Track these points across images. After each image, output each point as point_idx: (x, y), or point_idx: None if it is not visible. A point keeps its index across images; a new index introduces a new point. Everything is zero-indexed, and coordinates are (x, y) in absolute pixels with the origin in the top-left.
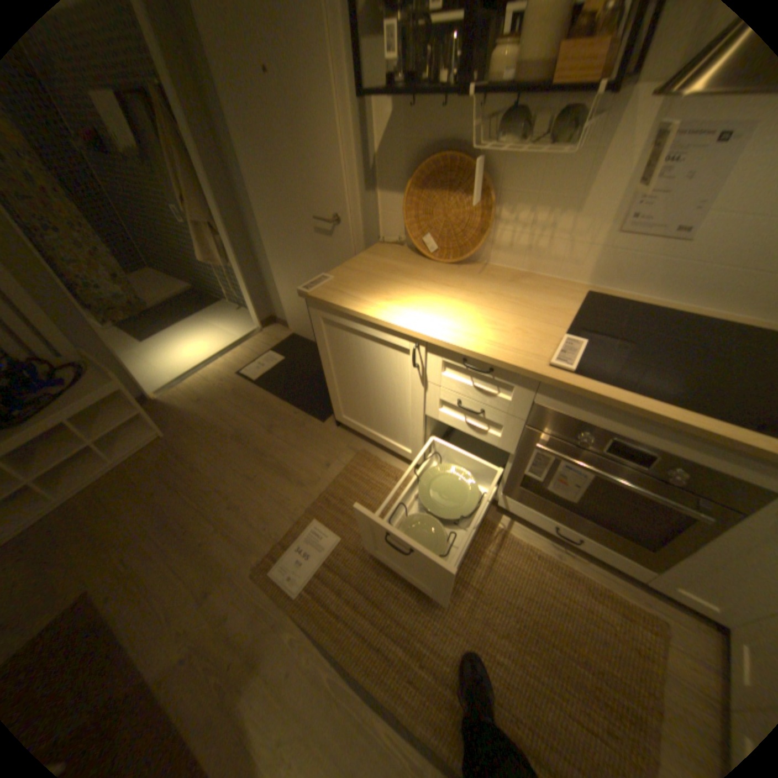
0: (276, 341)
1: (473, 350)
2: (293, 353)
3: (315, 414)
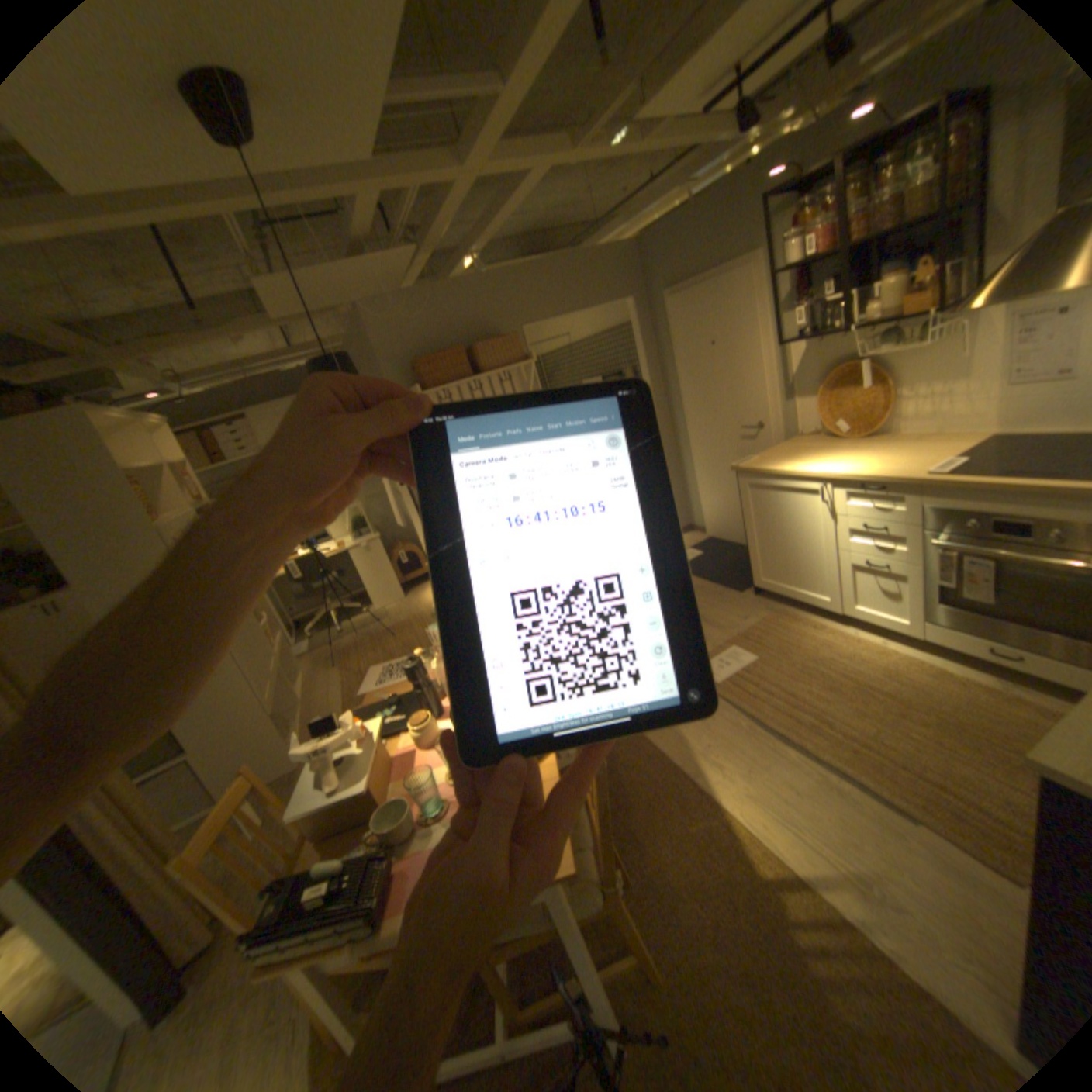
0: (694, 542)
1: (865, 475)
2: (711, 550)
3: (733, 587)
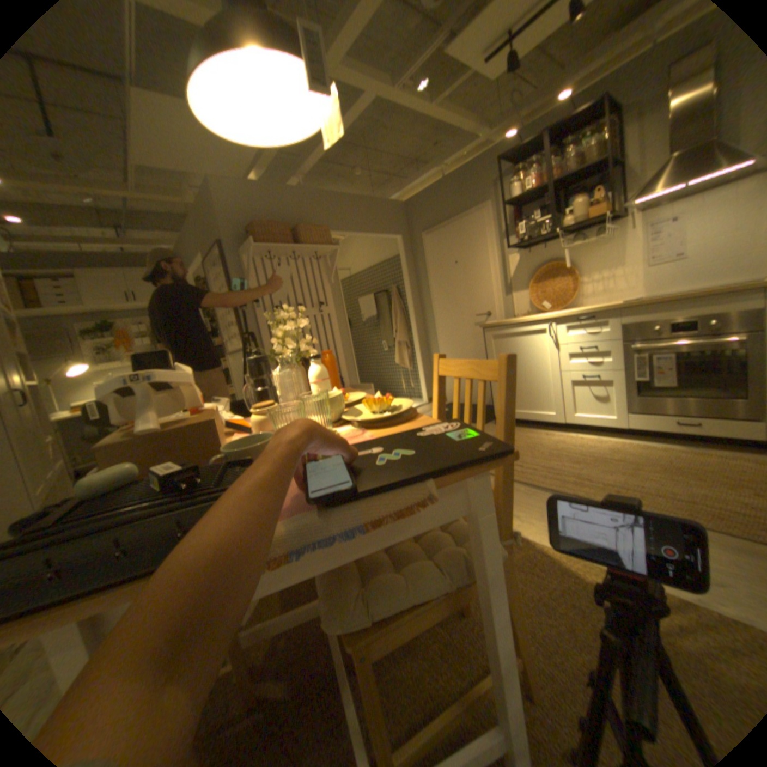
0: None
1: (580, 310)
2: None
3: None
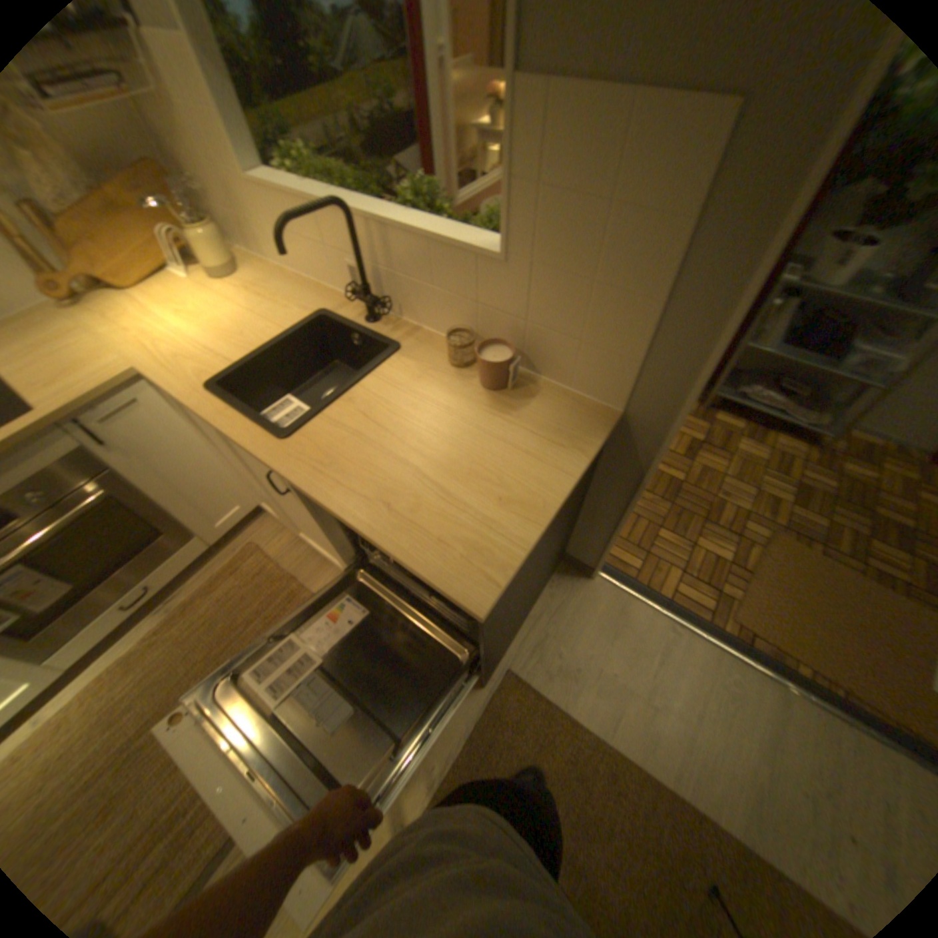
0: None
1: None
2: None
3: None
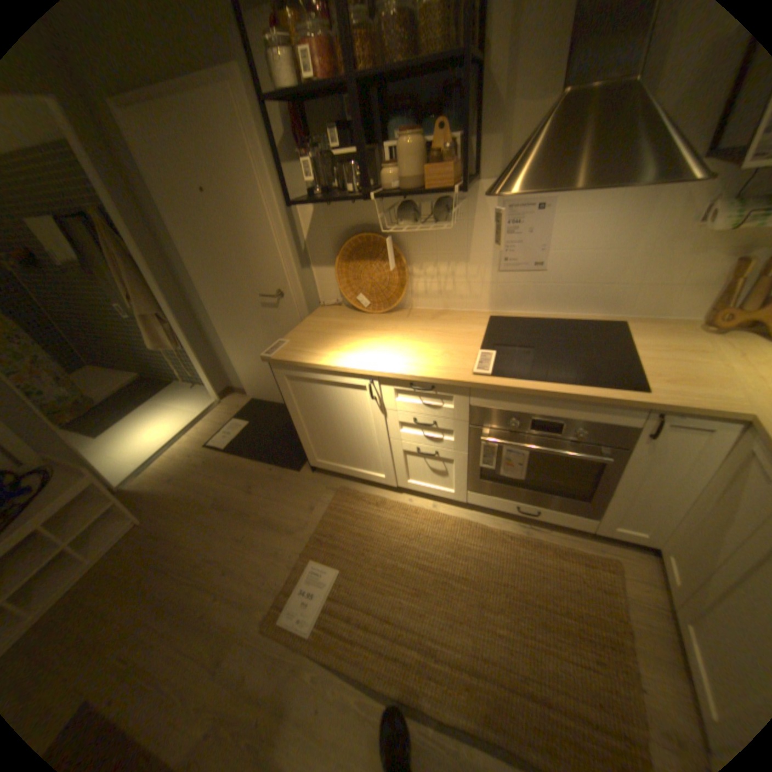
0: (236, 408)
1: (415, 375)
2: (256, 416)
3: (289, 466)
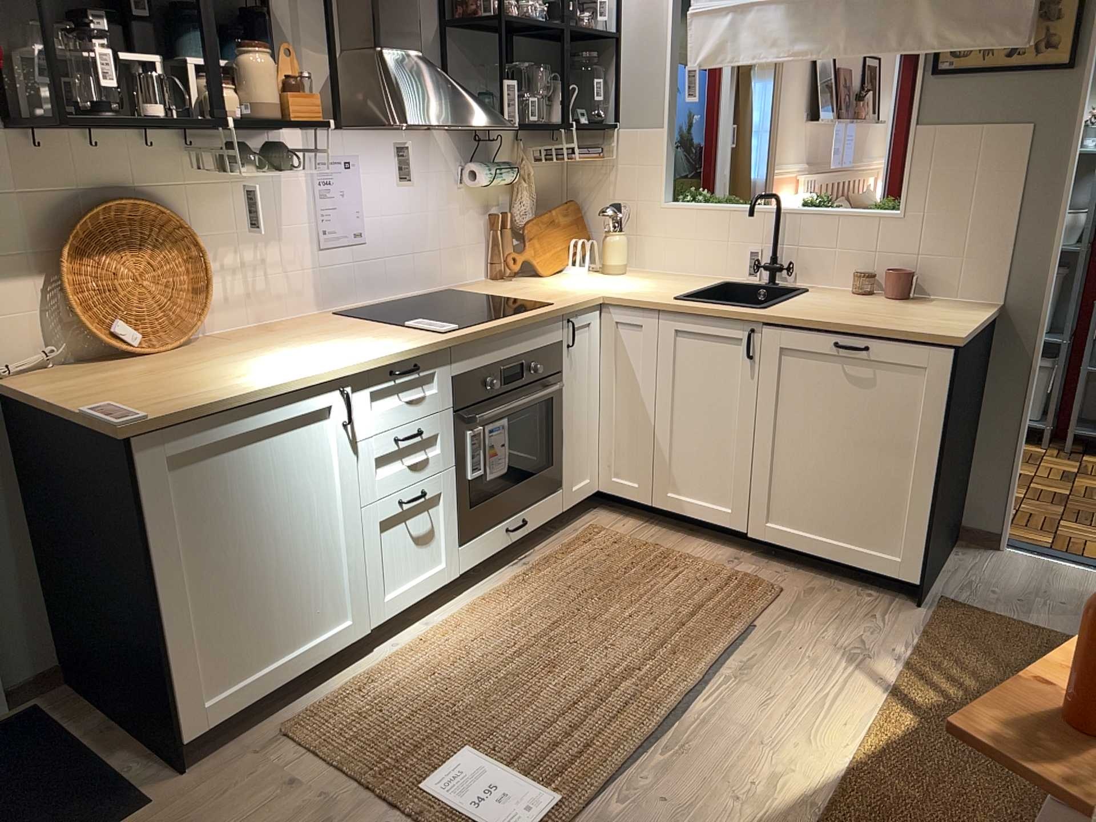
0: None
1: (401, 352)
2: None
3: (114, 819)
